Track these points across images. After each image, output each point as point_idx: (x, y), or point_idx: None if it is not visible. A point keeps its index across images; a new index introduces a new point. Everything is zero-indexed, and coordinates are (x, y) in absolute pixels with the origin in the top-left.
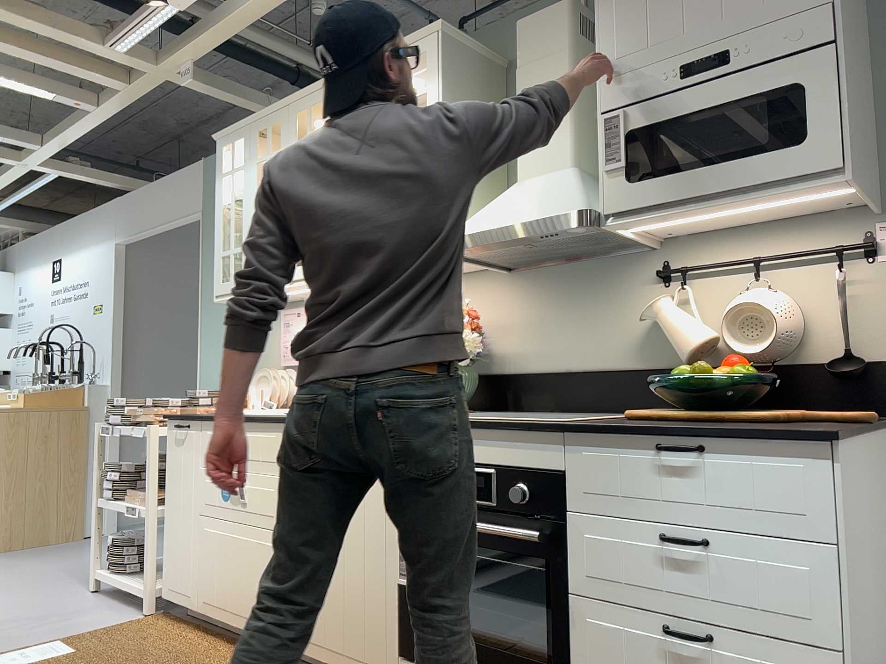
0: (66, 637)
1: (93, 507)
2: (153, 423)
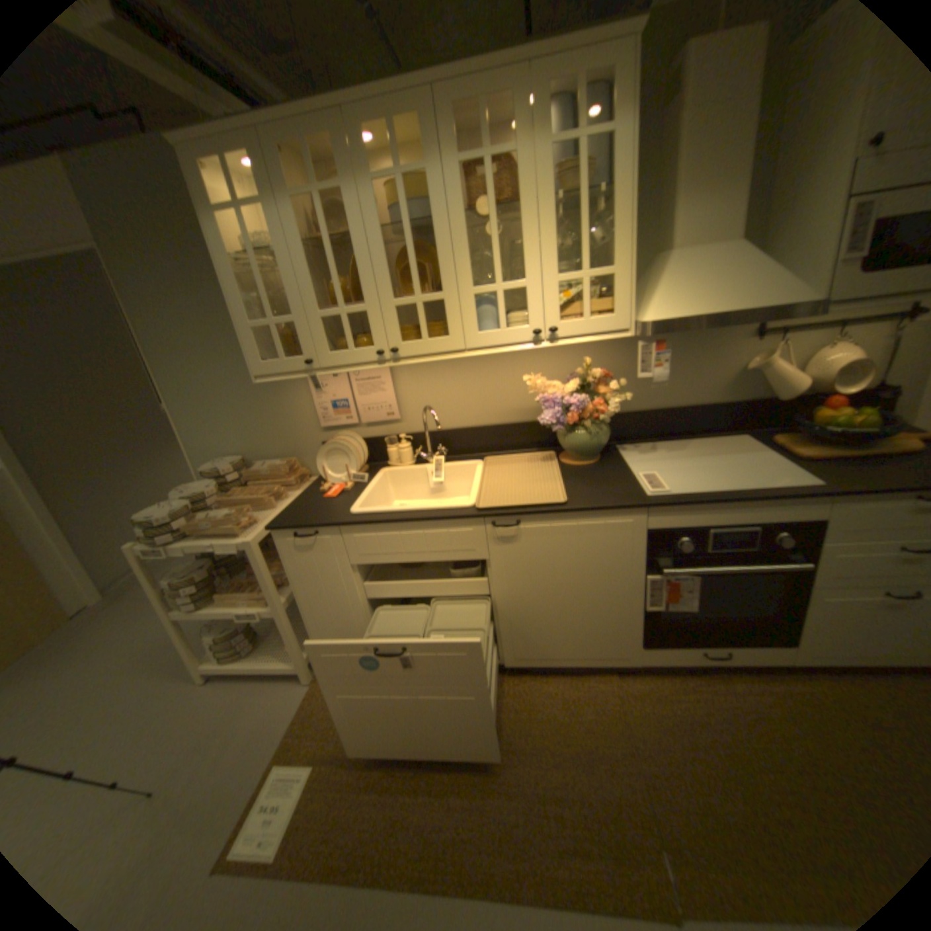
0: (272, 757)
1: (164, 625)
2: (237, 534)
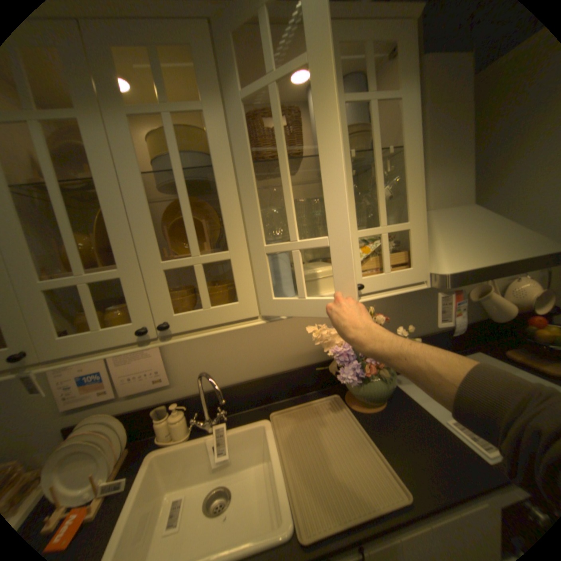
0: None
1: None
2: None
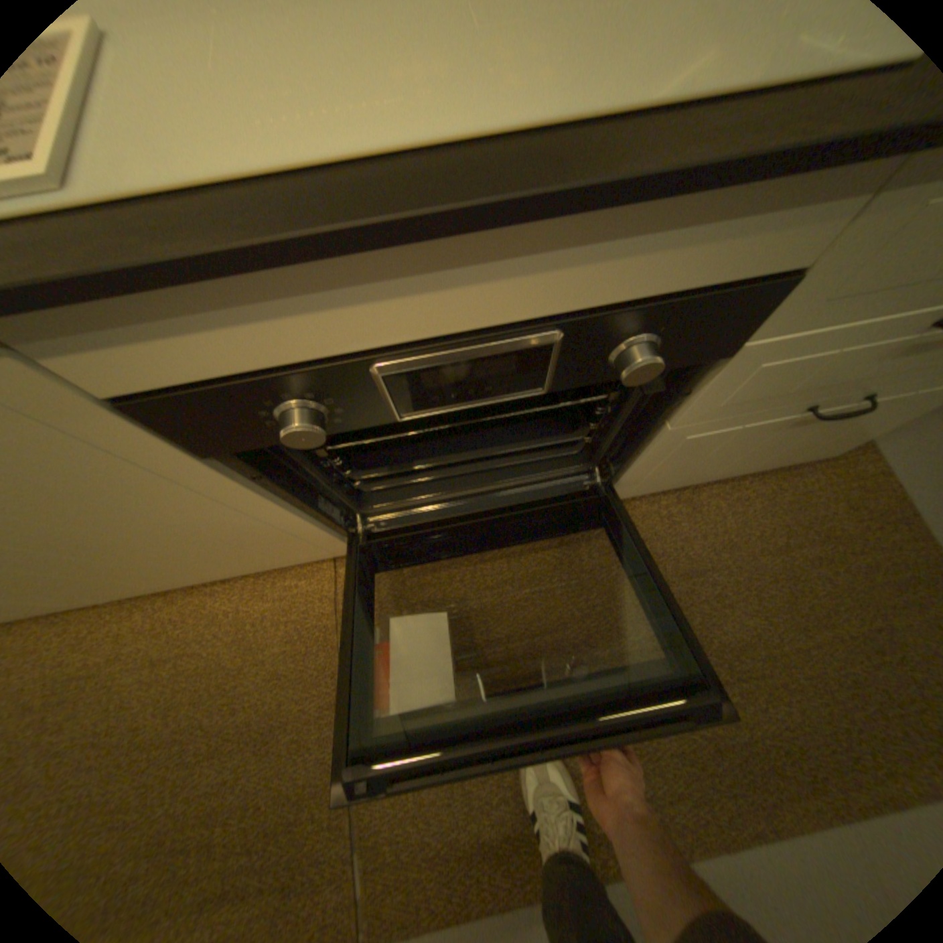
0: None
1: None
2: None
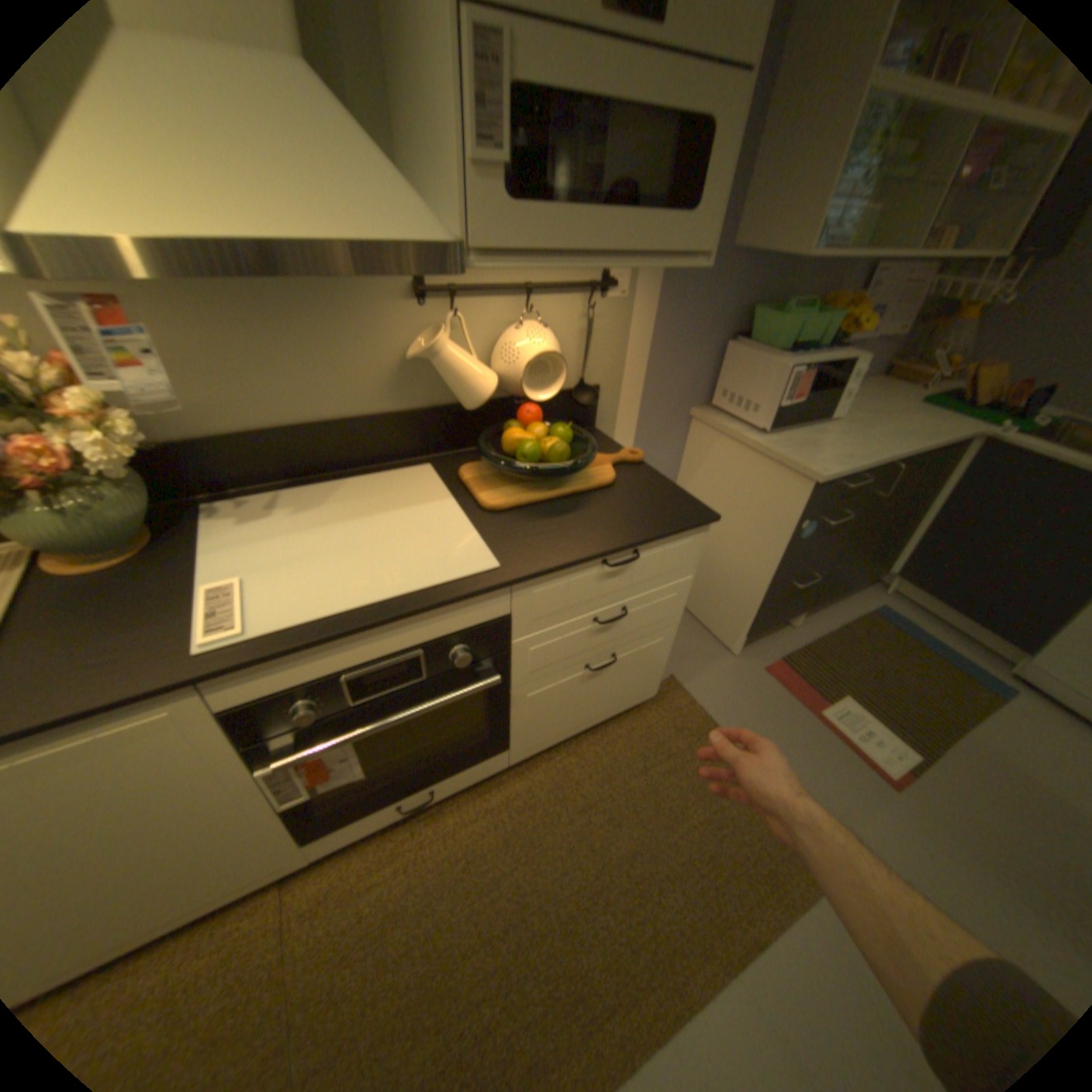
0: None
1: None
2: None
